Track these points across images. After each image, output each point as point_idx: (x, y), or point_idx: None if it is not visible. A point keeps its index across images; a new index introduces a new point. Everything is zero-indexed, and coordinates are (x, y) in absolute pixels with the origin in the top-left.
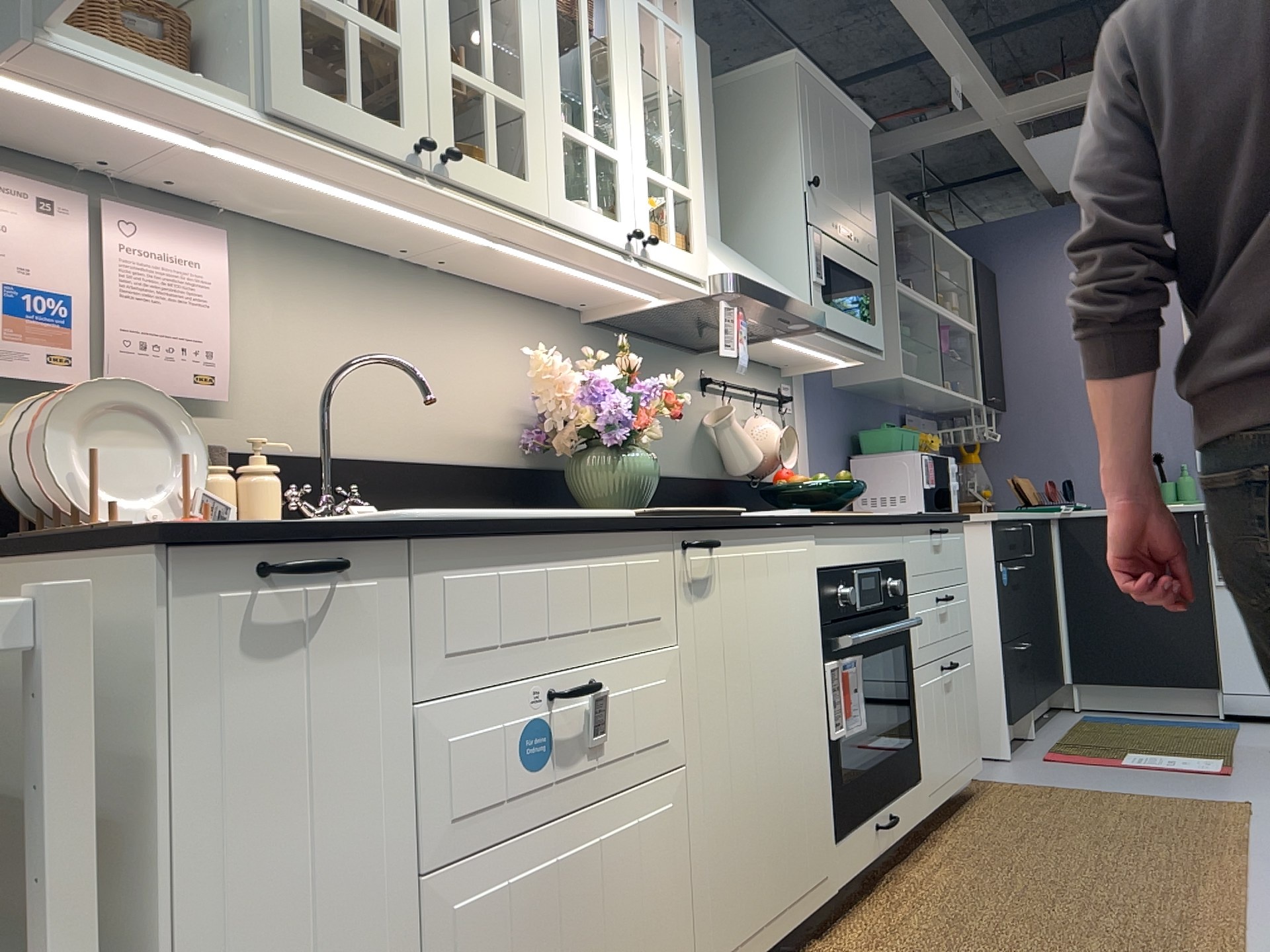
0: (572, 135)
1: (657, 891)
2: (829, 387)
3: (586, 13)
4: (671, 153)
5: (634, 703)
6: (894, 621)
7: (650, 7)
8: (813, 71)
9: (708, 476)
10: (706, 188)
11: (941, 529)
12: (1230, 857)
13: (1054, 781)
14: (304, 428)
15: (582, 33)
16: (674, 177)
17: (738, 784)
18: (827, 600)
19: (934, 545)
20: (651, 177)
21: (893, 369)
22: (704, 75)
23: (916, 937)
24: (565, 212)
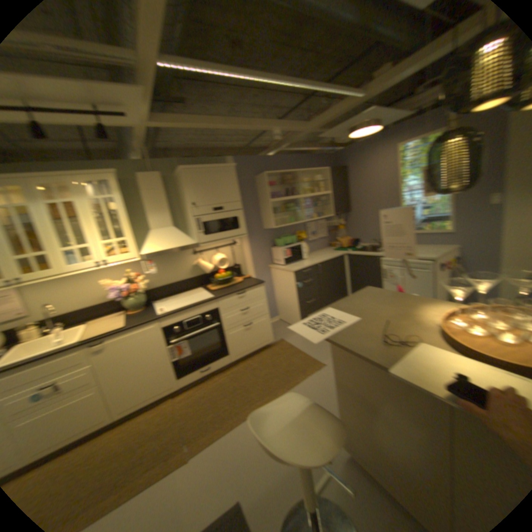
0: (63, 250)
1: (88, 409)
2: (258, 230)
3: (61, 215)
4: (110, 232)
5: (70, 381)
6: (208, 325)
7: (91, 196)
8: (189, 167)
9: (196, 275)
10: (159, 215)
11: (237, 294)
12: (282, 390)
13: (296, 343)
14: (47, 312)
15: (61, 221)
16: (113, 238)
17: (121, 382)
18: (165, 333)
19: (237, 297)
20: (101, 243)
21: (275, 223)
22: (153, 181)
23: (186, 402)
24: (64, 269)
